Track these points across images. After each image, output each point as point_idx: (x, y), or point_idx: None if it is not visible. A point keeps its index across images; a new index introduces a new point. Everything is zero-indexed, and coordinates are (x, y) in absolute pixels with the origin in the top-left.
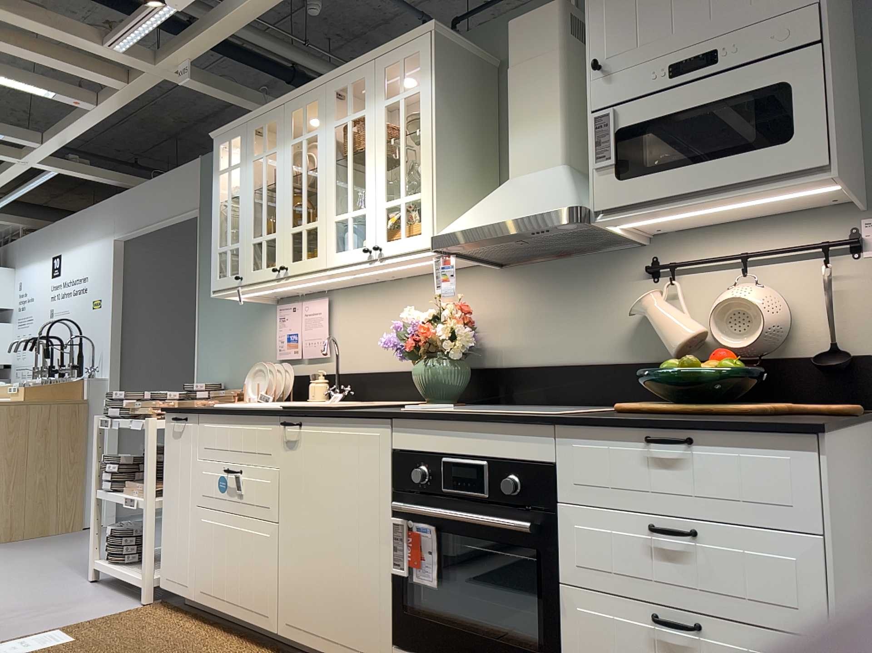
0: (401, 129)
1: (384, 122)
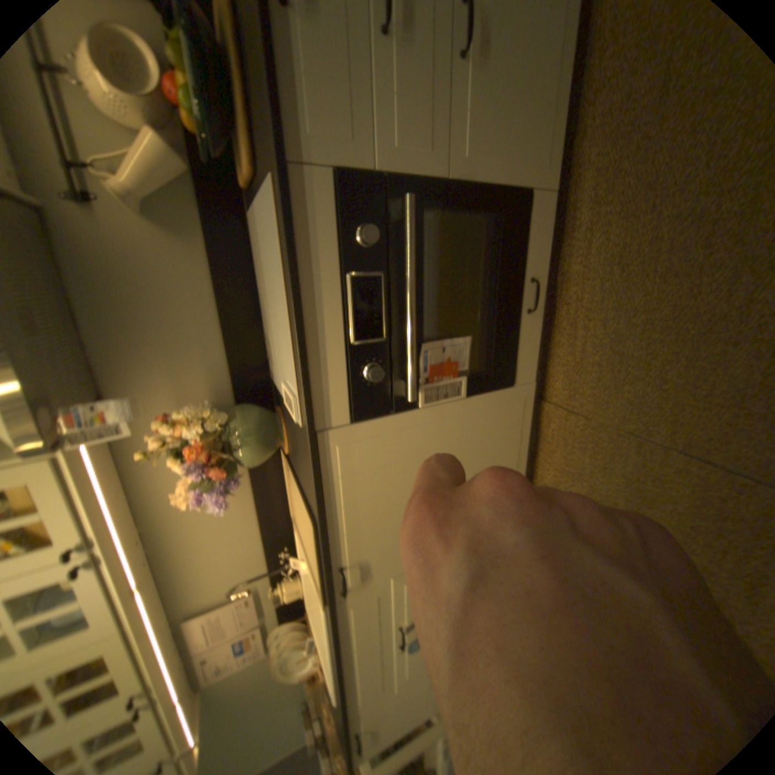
0: None
1: None
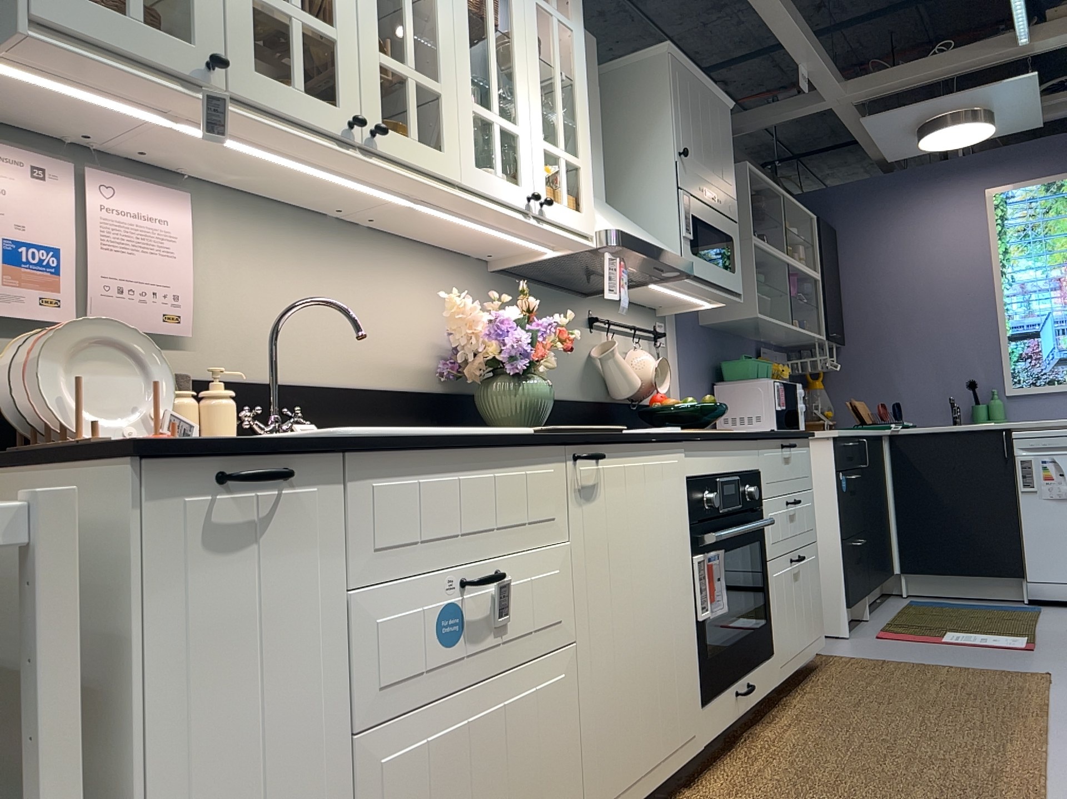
0: (558, 57)
1: (537, 25)
